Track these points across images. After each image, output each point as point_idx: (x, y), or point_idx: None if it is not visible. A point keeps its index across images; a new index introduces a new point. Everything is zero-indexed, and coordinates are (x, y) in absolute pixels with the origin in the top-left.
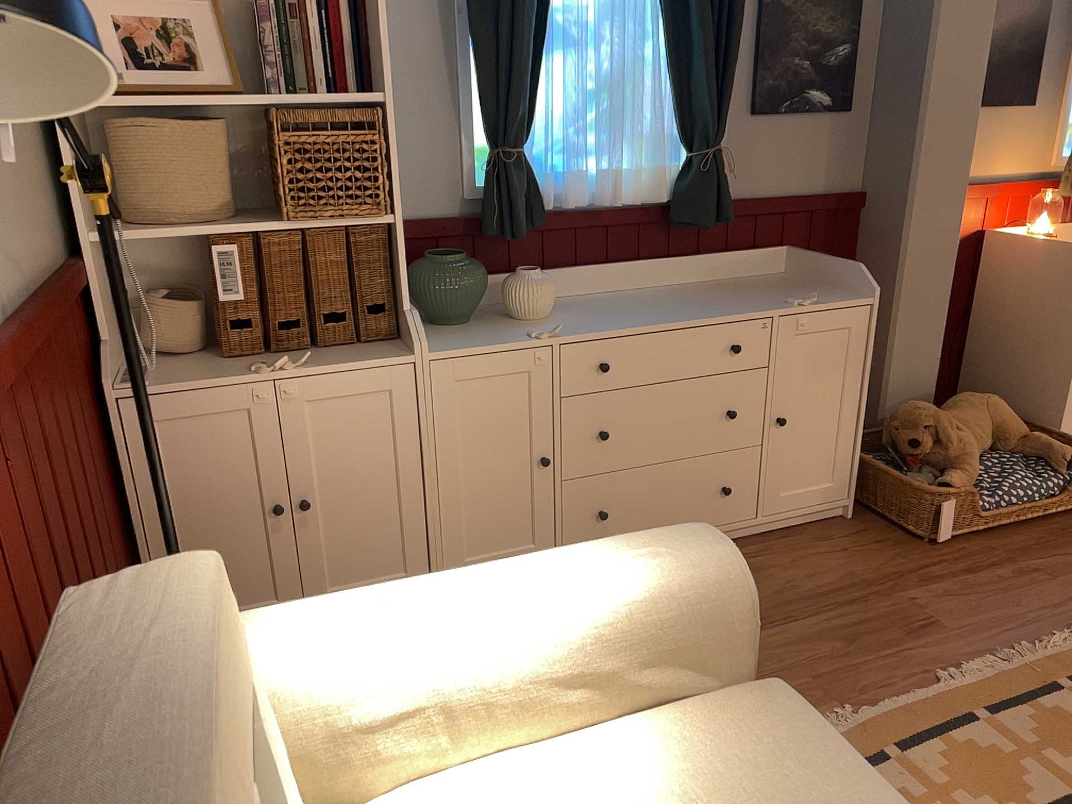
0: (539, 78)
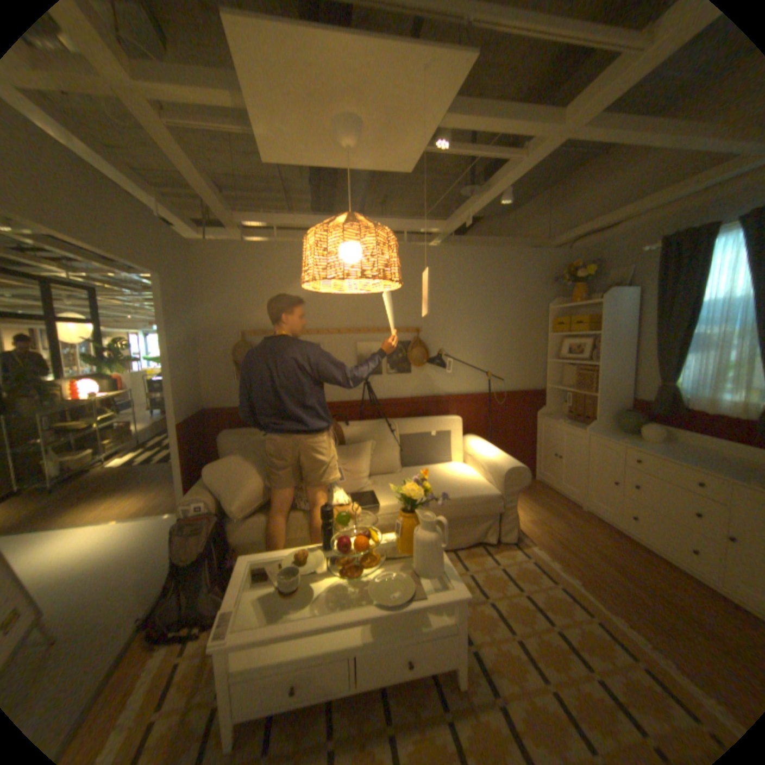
0: (687, 360)
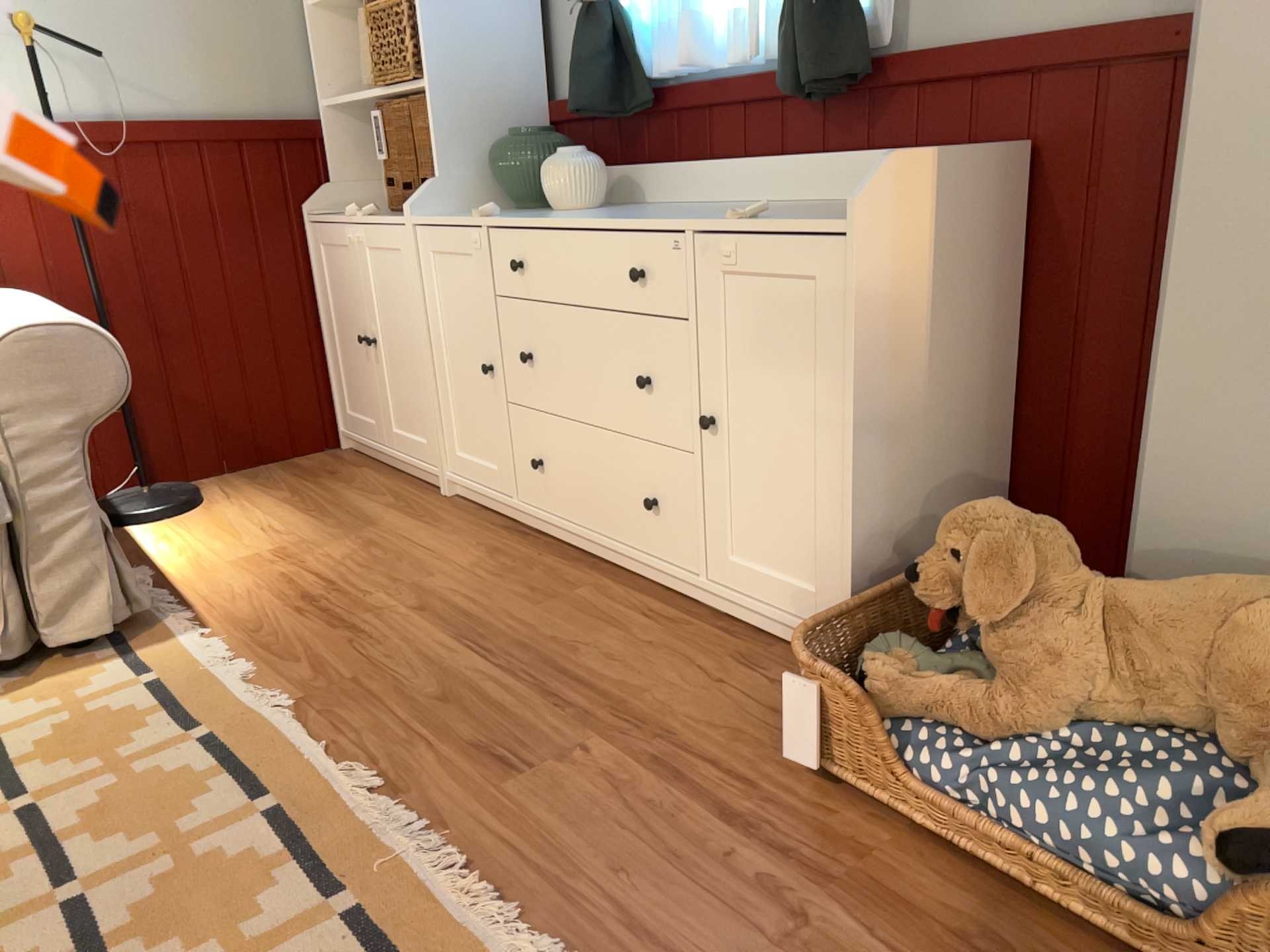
0: None
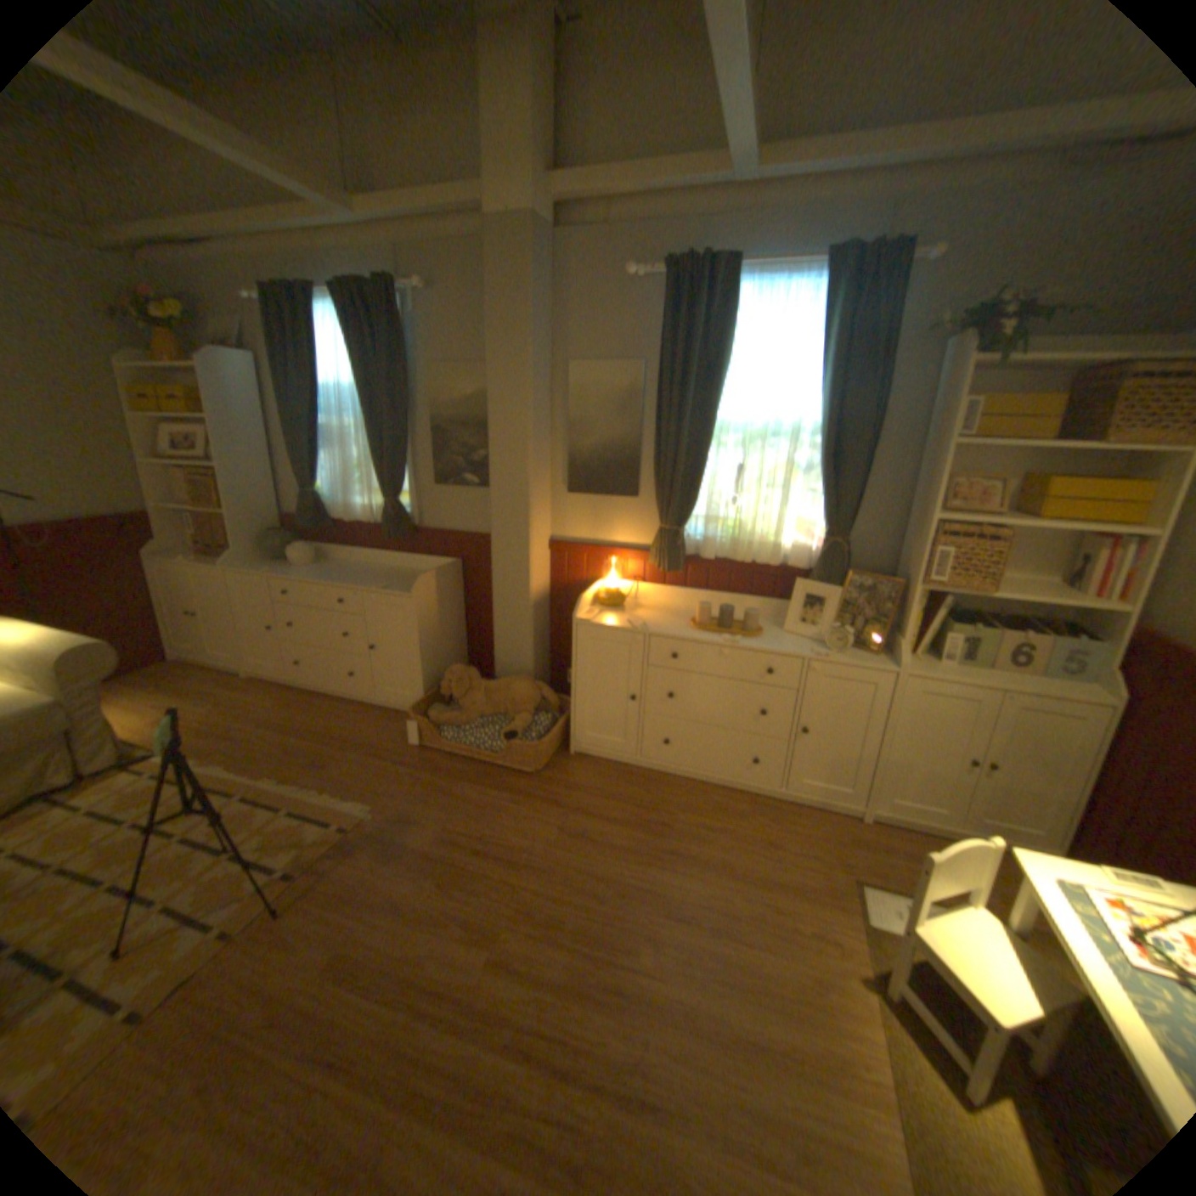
0: (316, 460)
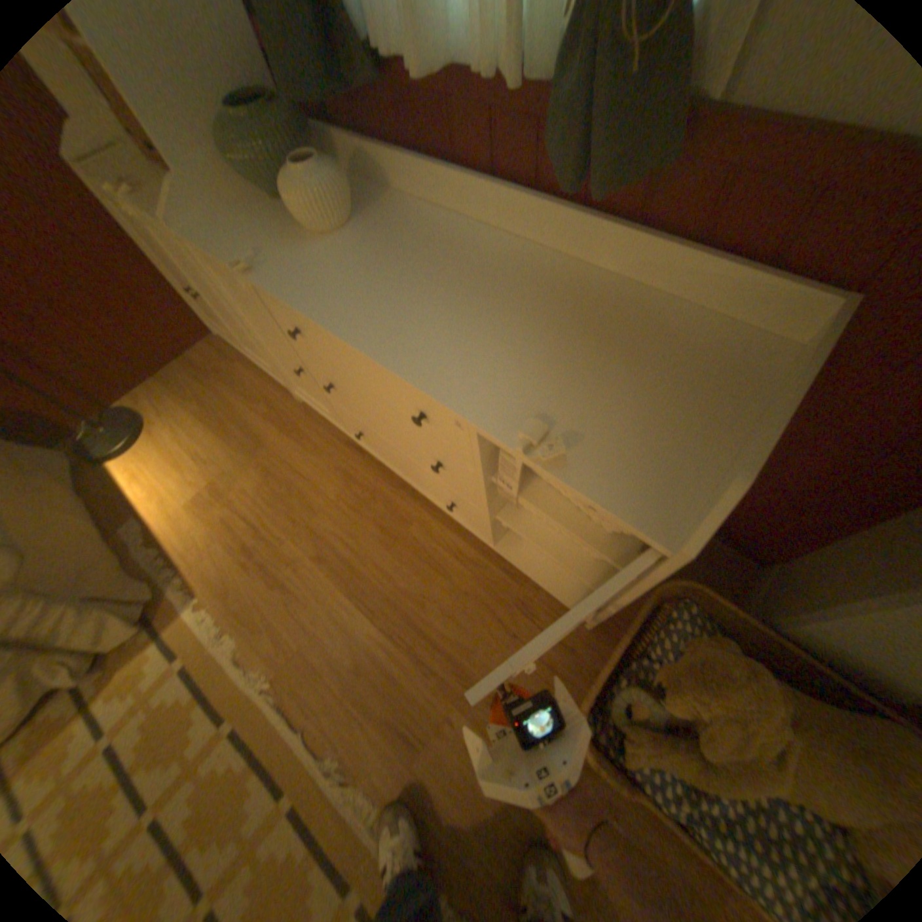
0: None
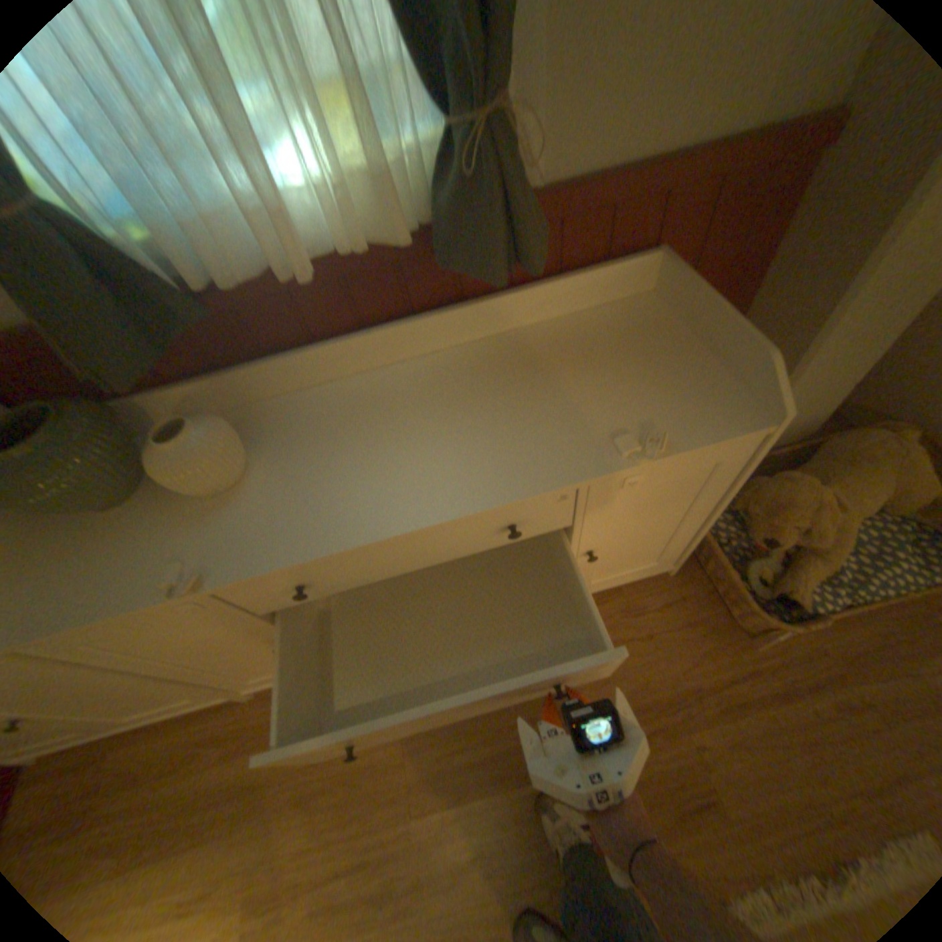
0: None
